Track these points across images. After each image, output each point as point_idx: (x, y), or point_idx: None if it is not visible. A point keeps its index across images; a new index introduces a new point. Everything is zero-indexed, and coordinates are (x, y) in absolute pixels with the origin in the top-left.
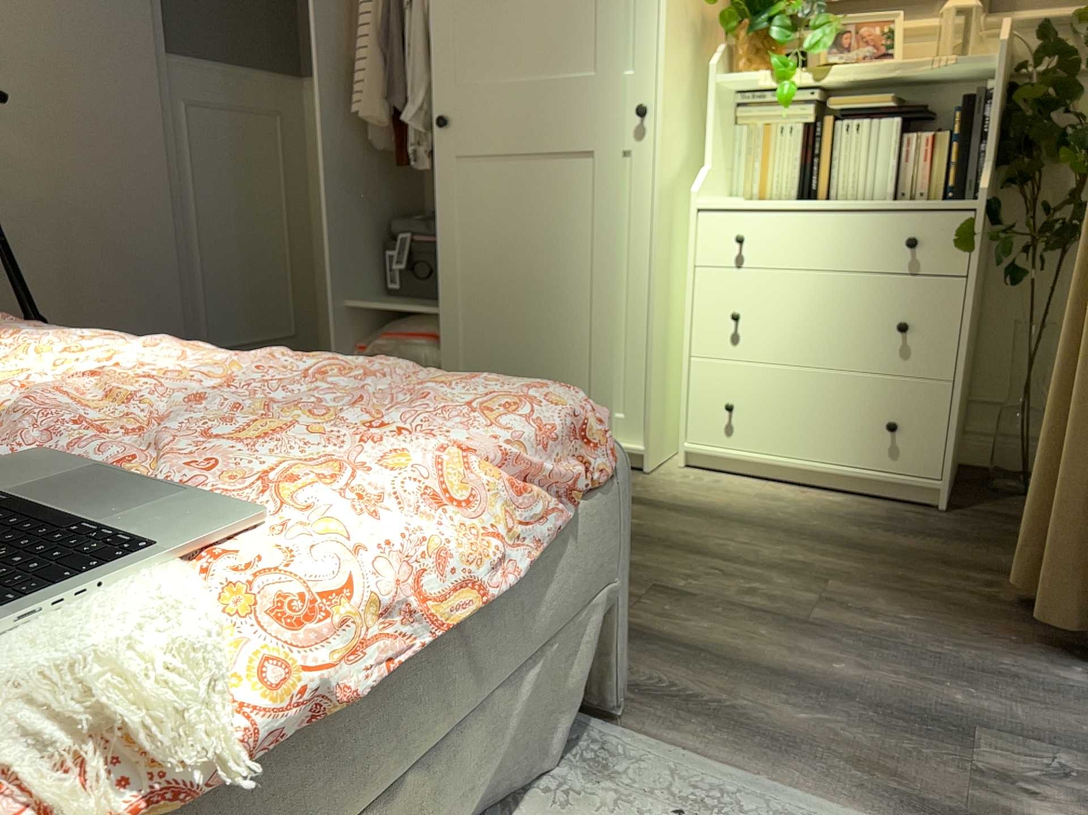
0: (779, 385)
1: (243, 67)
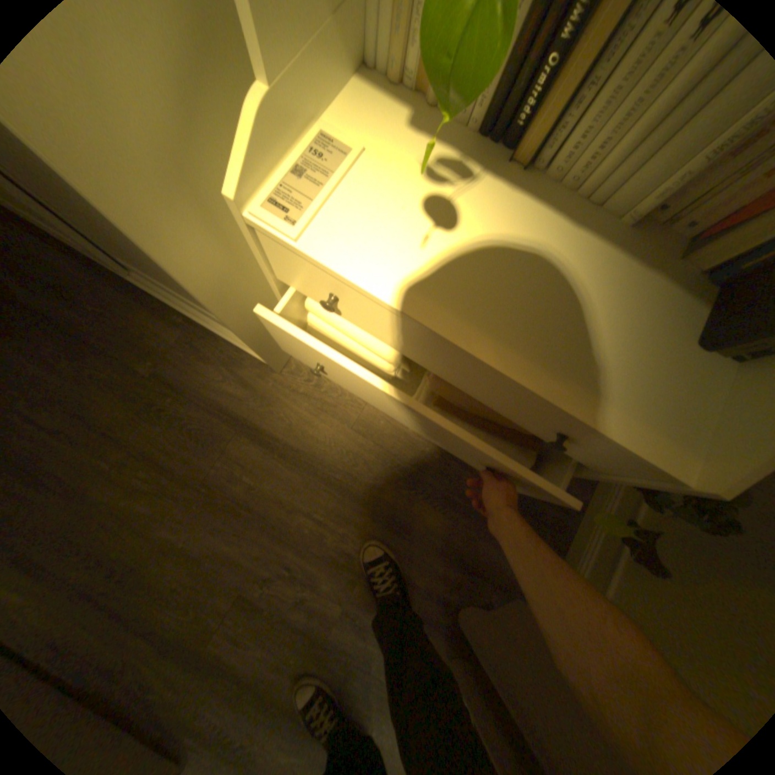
0: None
1: None
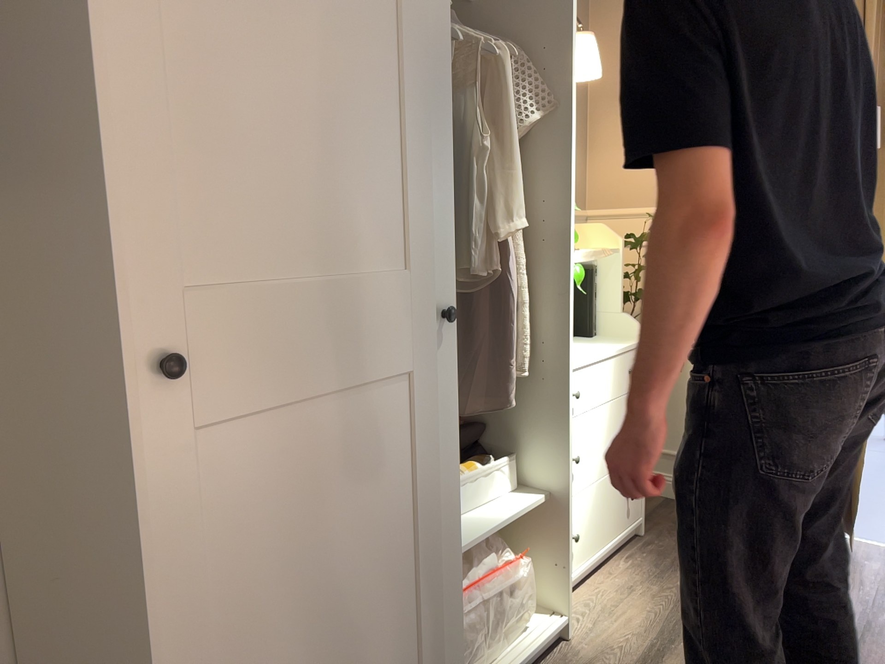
0: (586, 497)
1: None
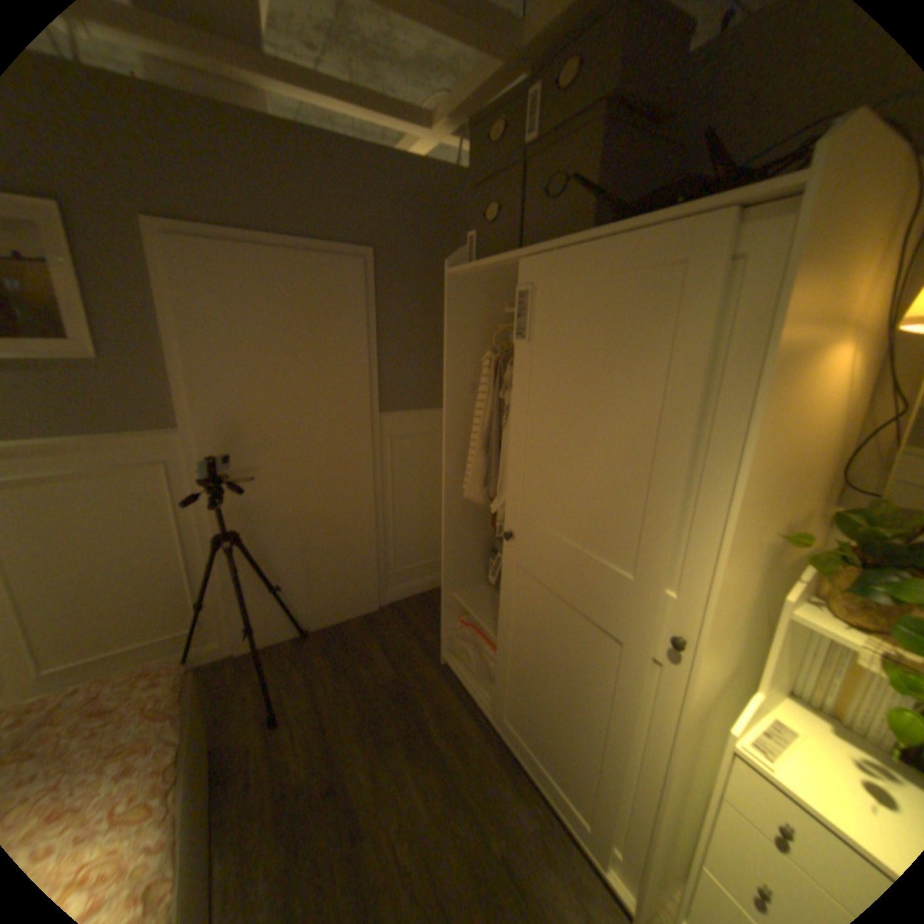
0: None
1: (431, 409)
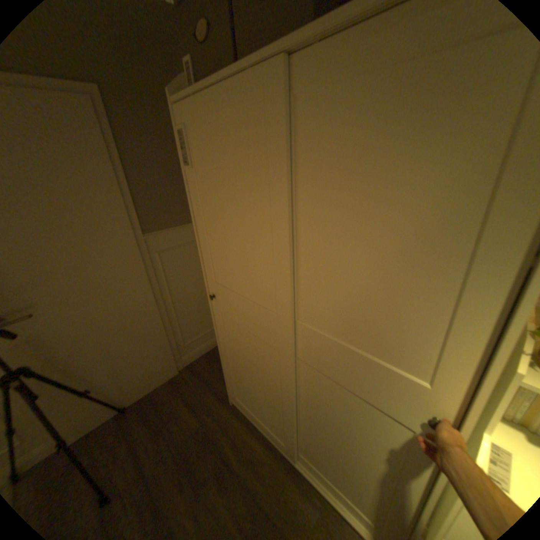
0: None
1: (187, 224)
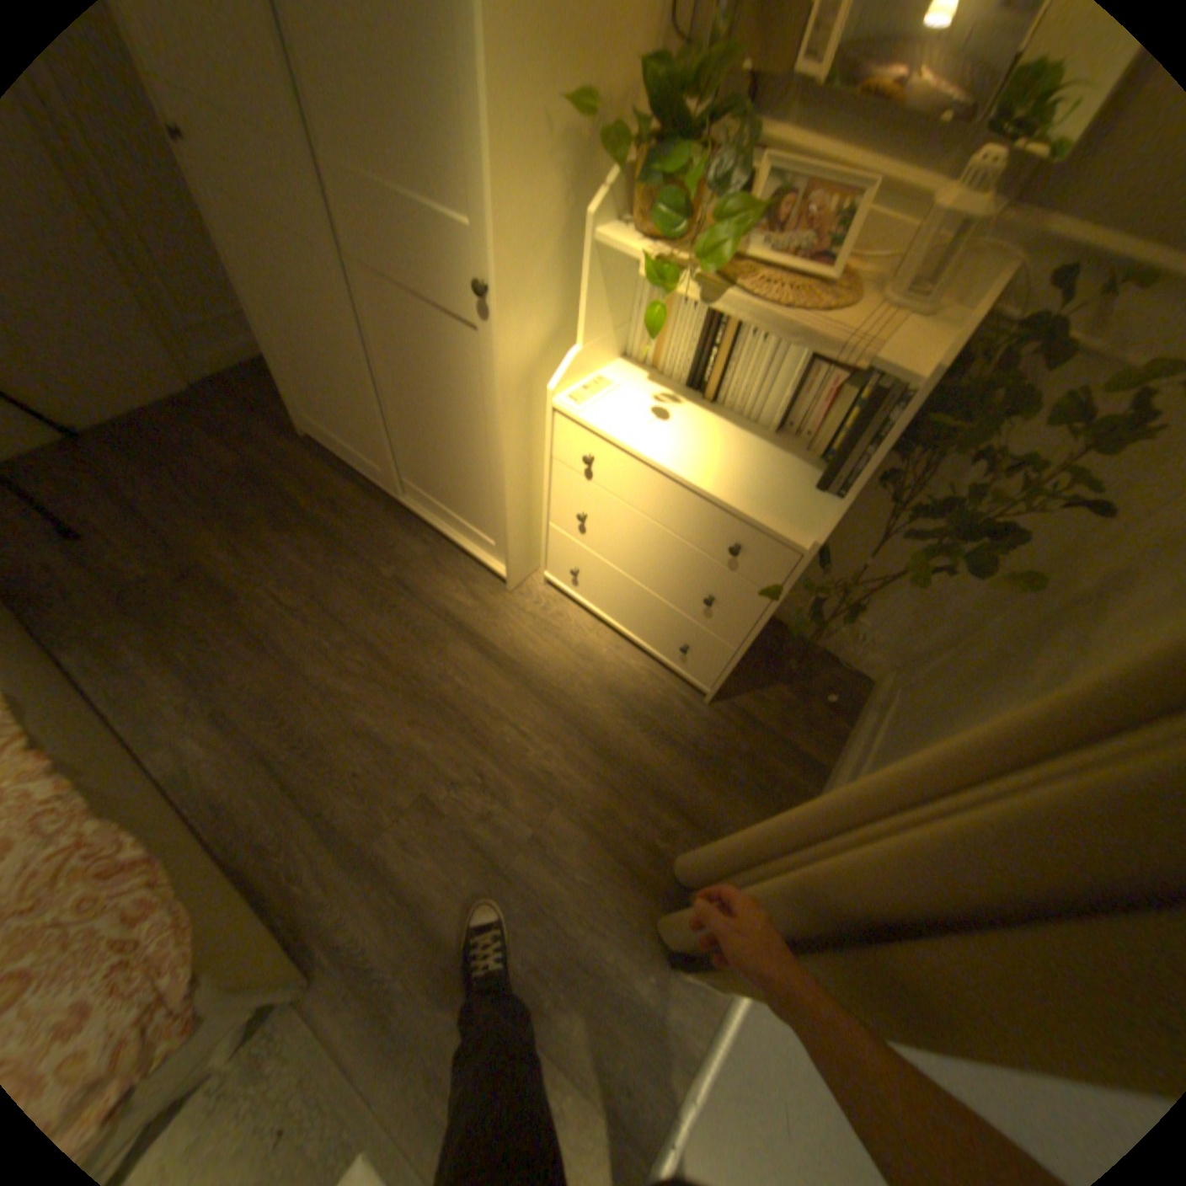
0: (611, 576)
1: None
